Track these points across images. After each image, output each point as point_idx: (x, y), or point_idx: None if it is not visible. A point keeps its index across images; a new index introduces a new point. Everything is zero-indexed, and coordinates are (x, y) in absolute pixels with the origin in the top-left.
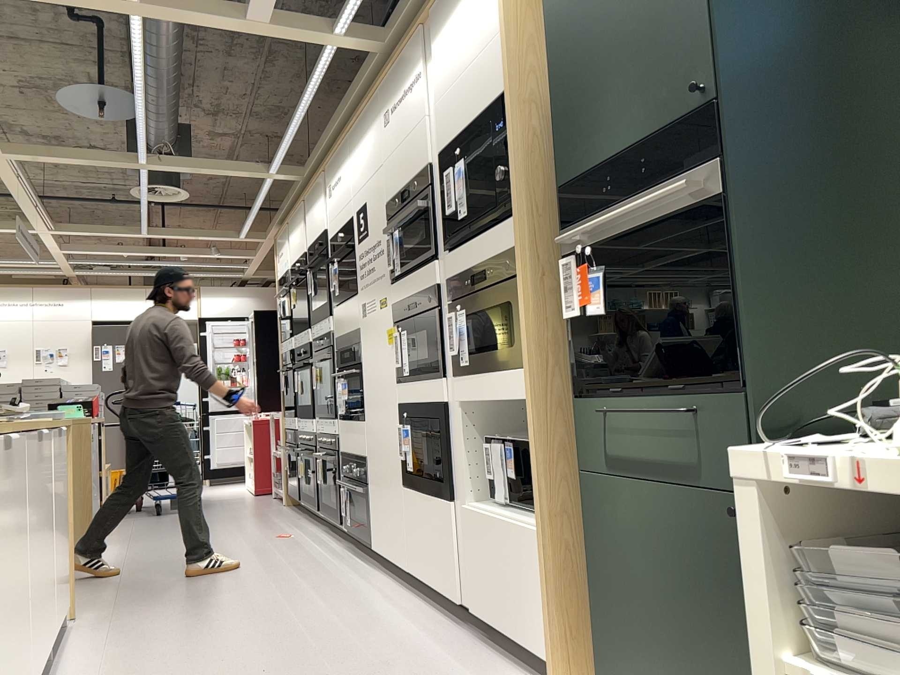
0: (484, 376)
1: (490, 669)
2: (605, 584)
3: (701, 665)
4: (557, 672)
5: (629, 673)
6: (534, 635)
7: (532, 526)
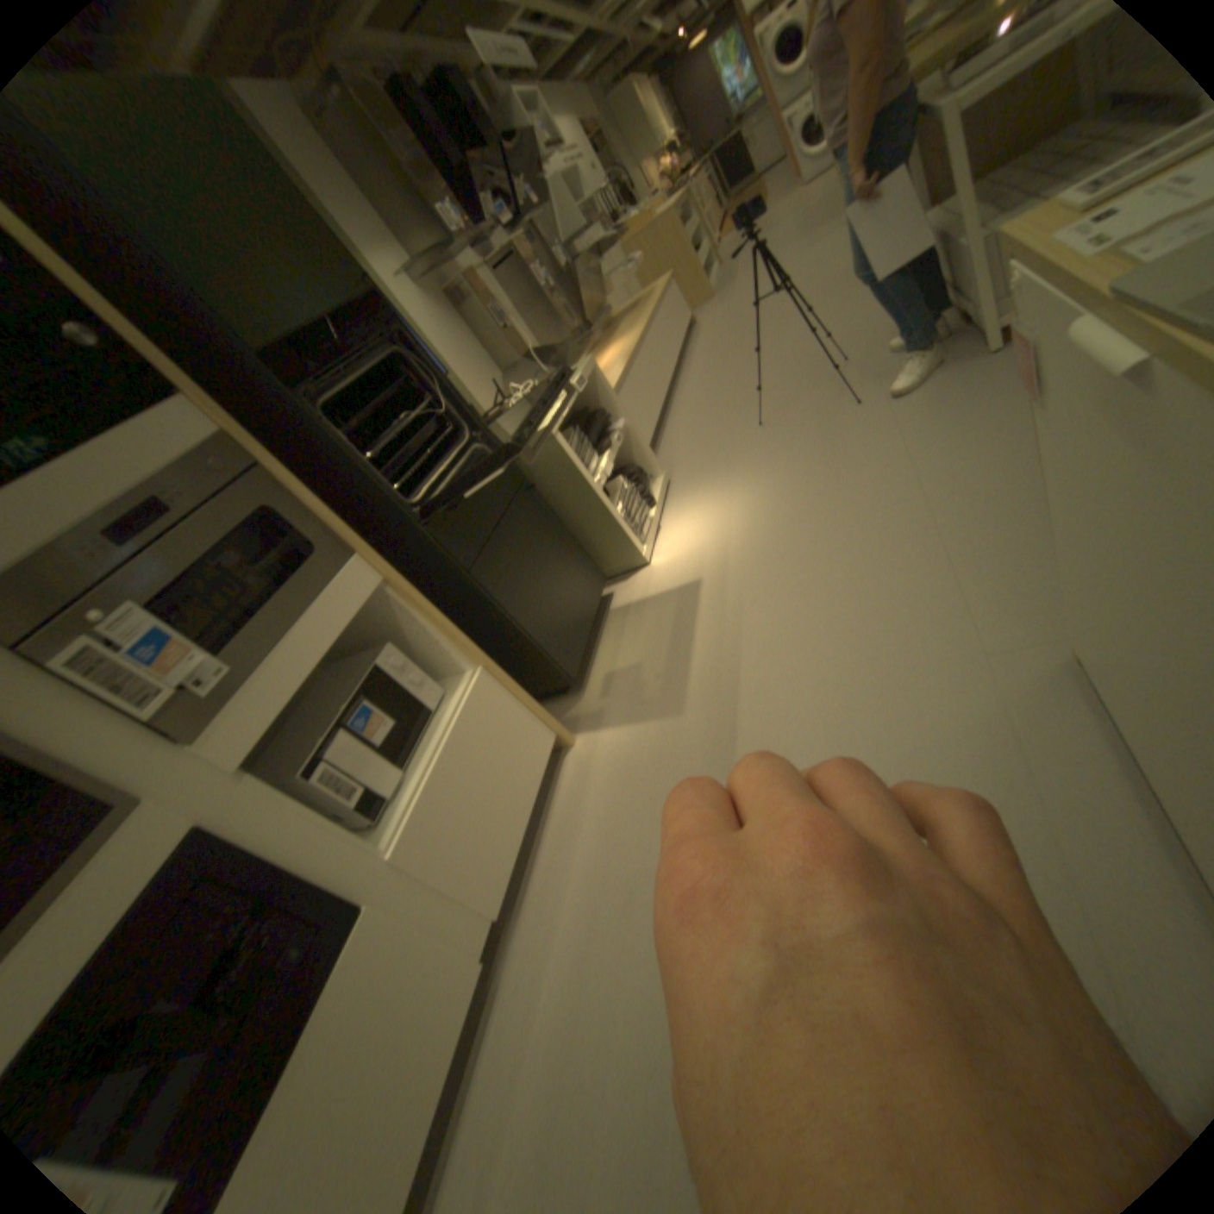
0: (279, 653)
1: (565, 834)
2: (528, 621)
3: (566, 582)
4: (558, 740)
5: (566, 641)
6: (537, 757)
7: (463, 702)
